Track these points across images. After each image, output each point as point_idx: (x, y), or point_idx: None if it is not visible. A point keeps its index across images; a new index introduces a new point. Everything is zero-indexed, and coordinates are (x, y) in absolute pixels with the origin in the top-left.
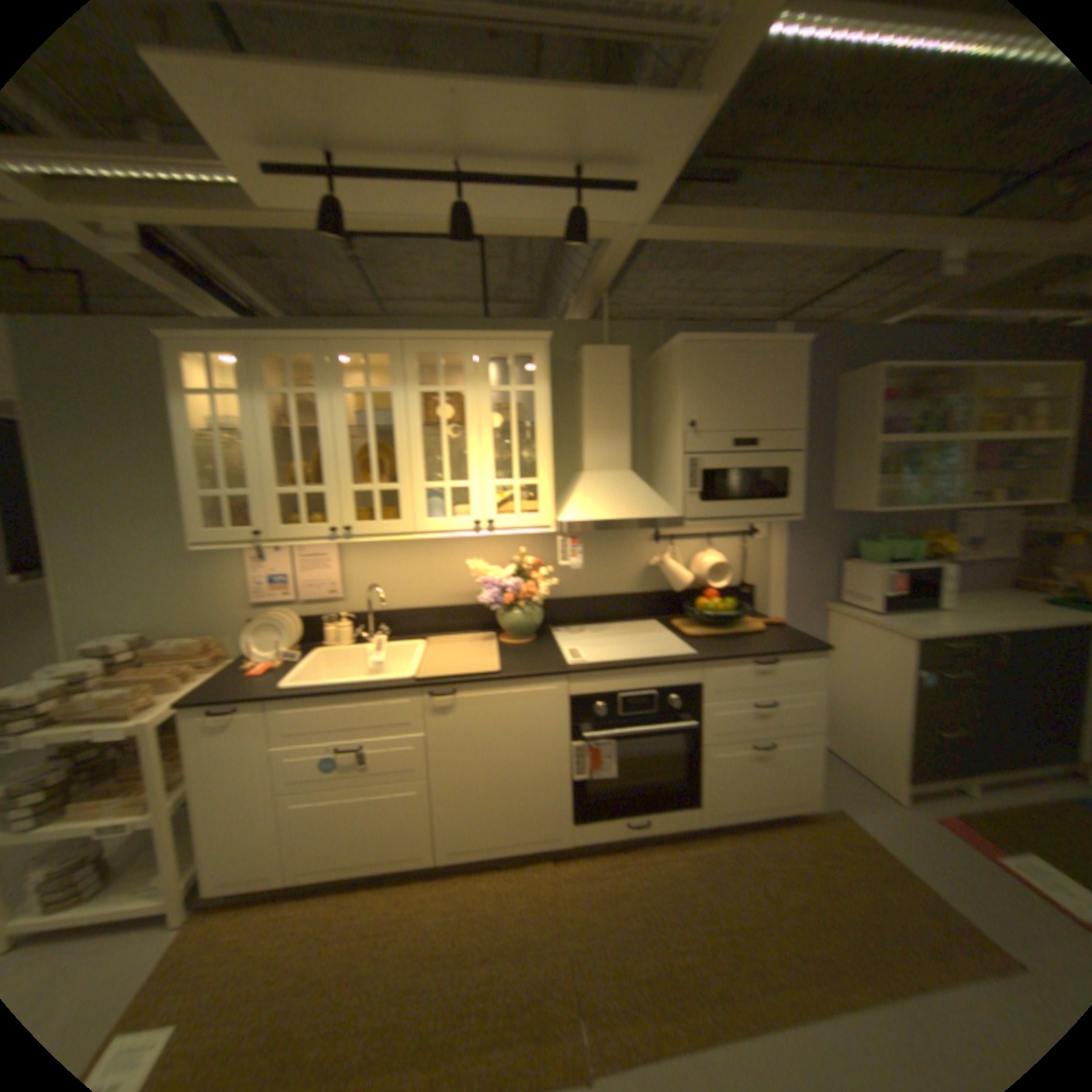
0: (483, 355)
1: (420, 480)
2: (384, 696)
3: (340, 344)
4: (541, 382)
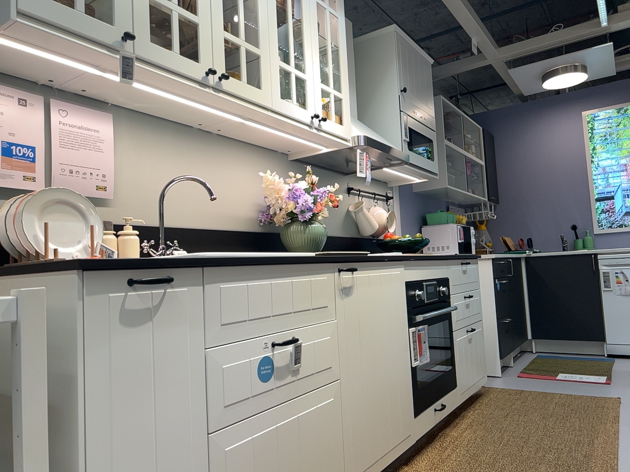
0: None
1: (277, 55)
2: (310, 270)
3: None
4: (342, 14)
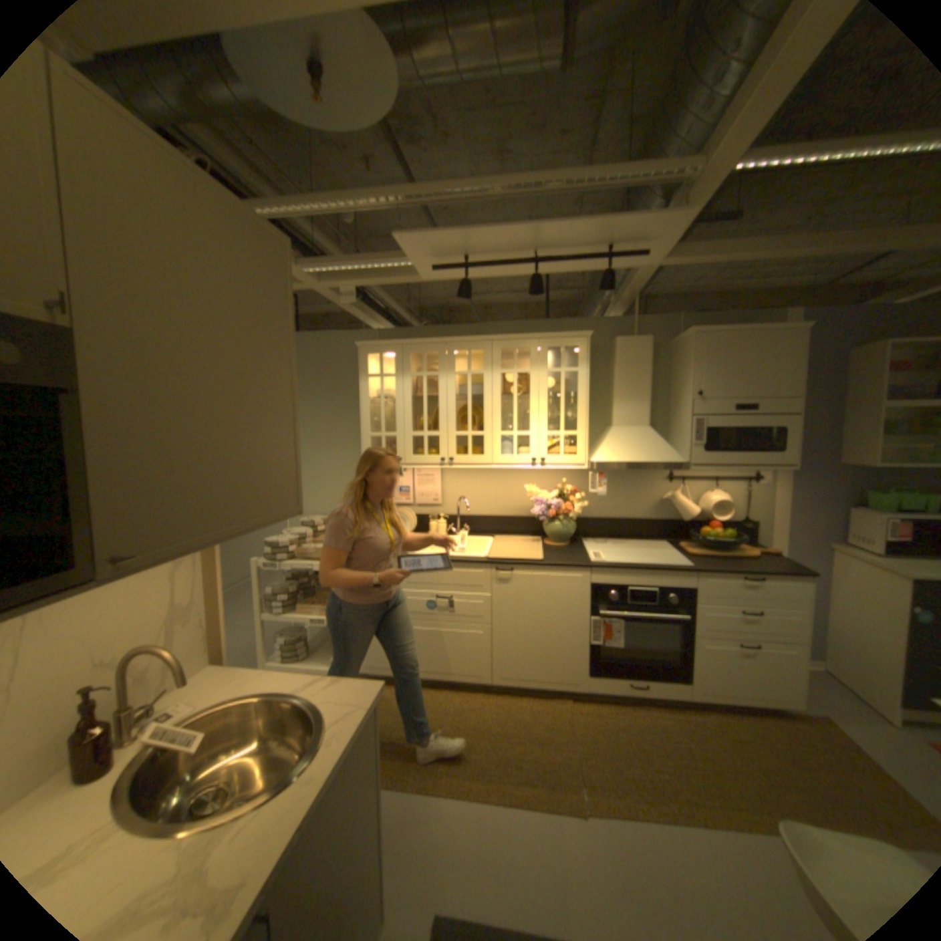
0: (546, 347)
1: (500, 430)
2: (469, 567)
3: (457, 346)
4: (585, 365)
